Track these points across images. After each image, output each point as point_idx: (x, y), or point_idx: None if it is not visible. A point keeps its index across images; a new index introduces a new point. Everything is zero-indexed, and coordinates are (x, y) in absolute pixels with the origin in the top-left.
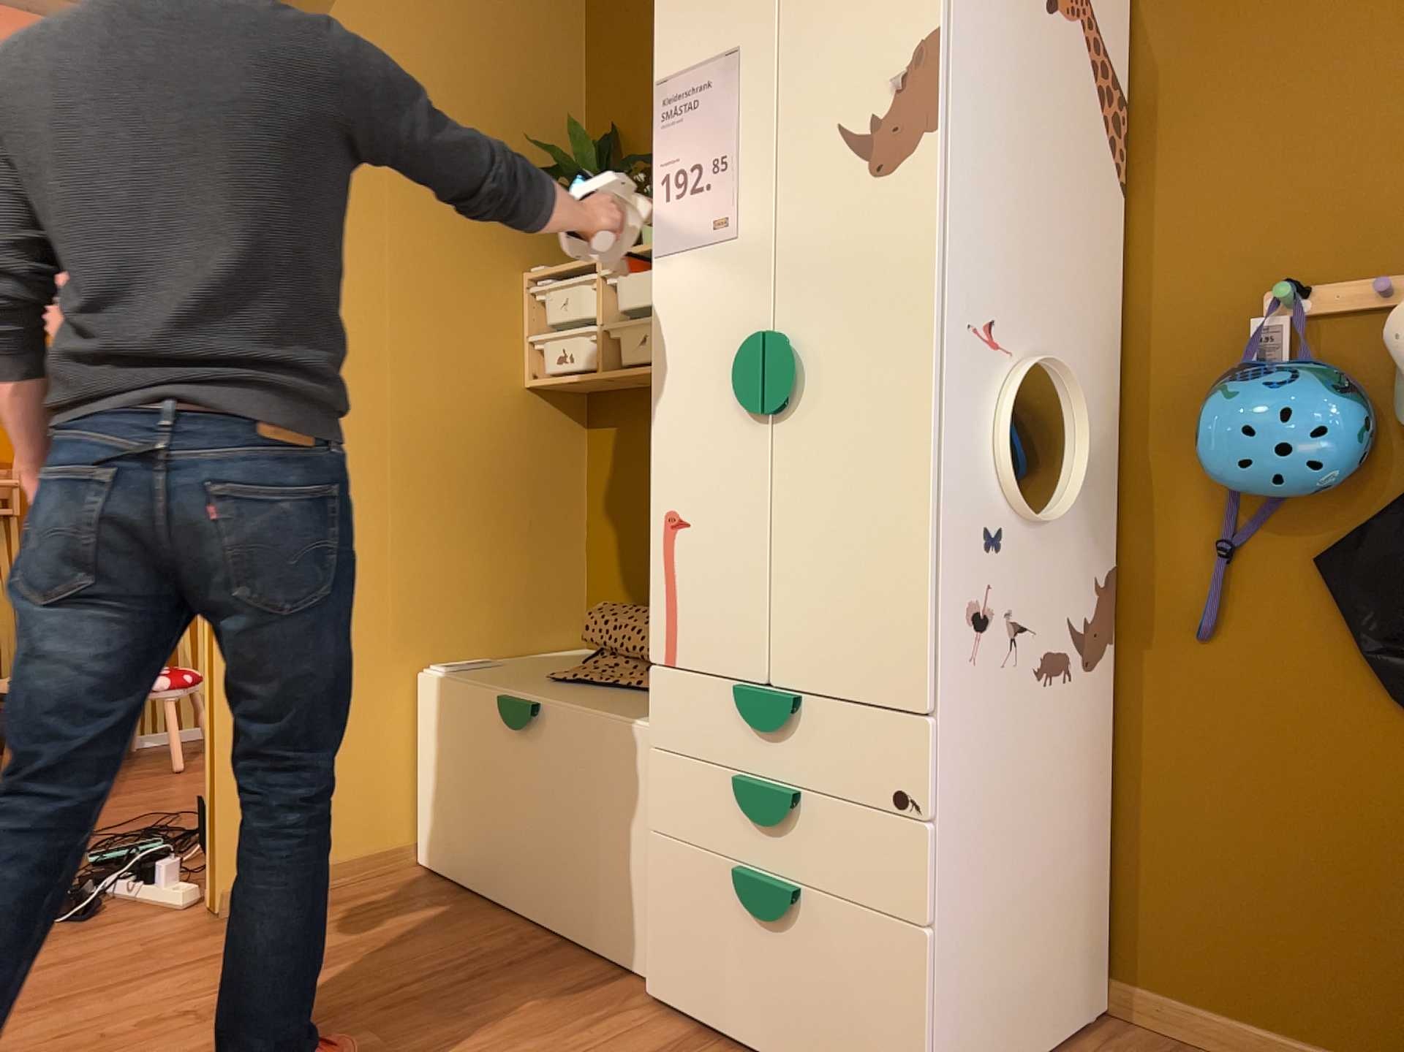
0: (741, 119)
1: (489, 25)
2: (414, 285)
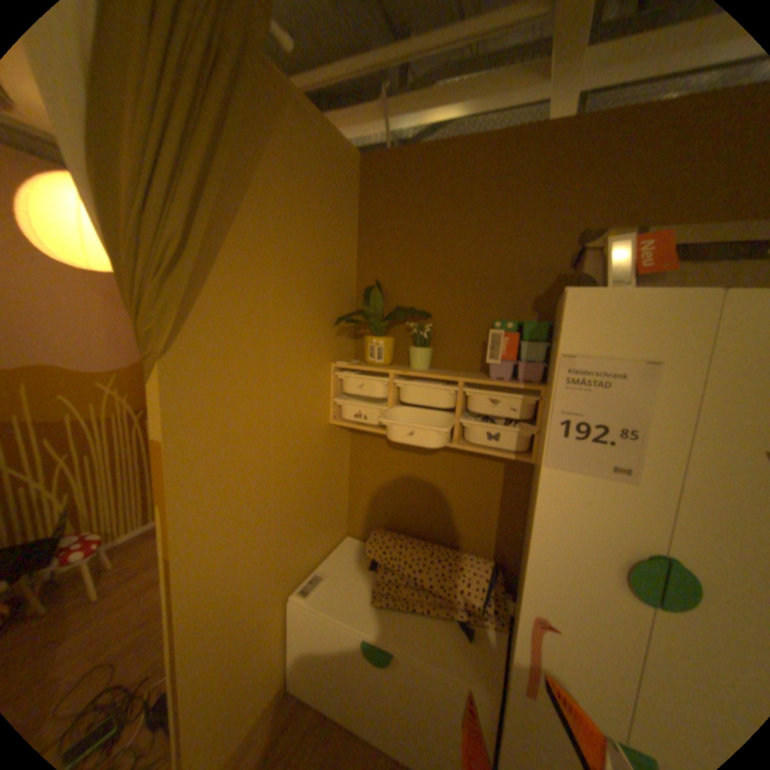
0: (657, 411)
1: (320, 216)
2: (284, 389)
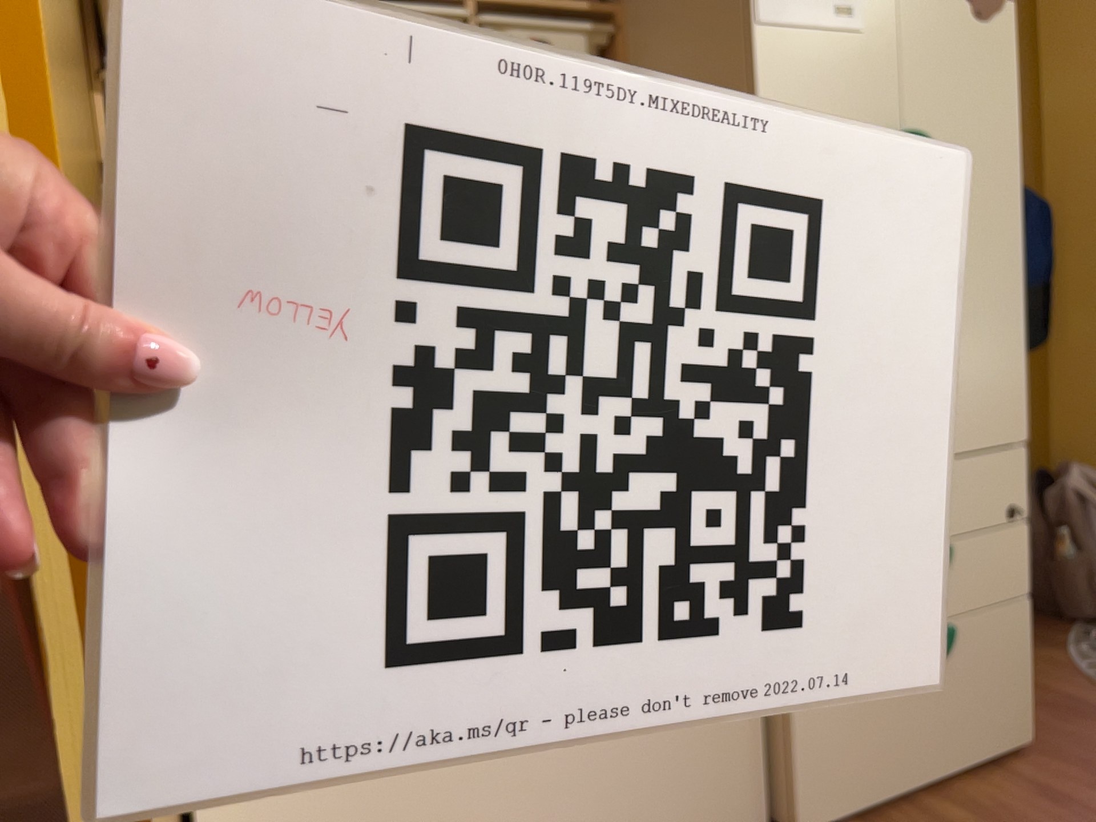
0: None
1: None
2: None
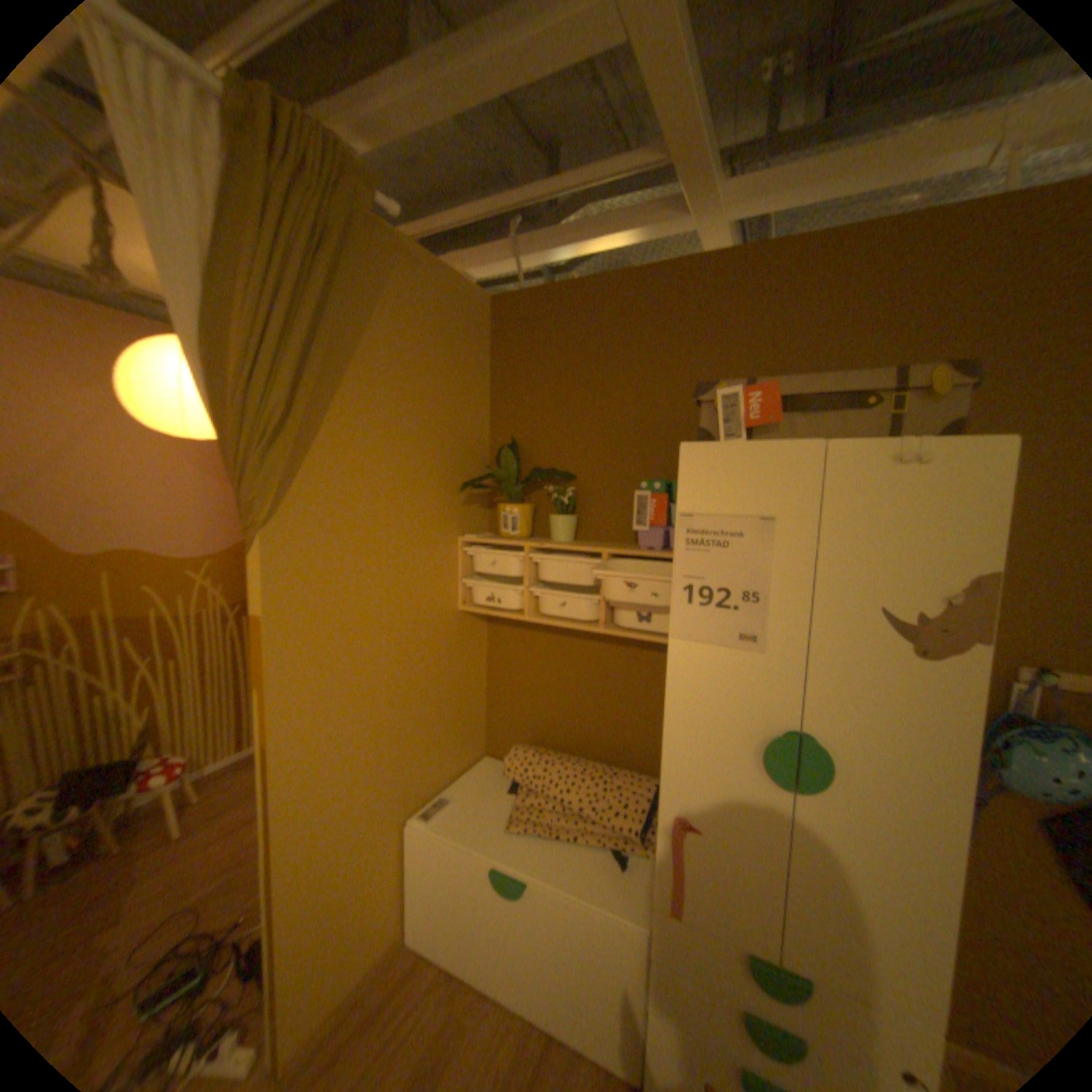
0: (775, 570)
1: (441, 370)
2: (399, 565)
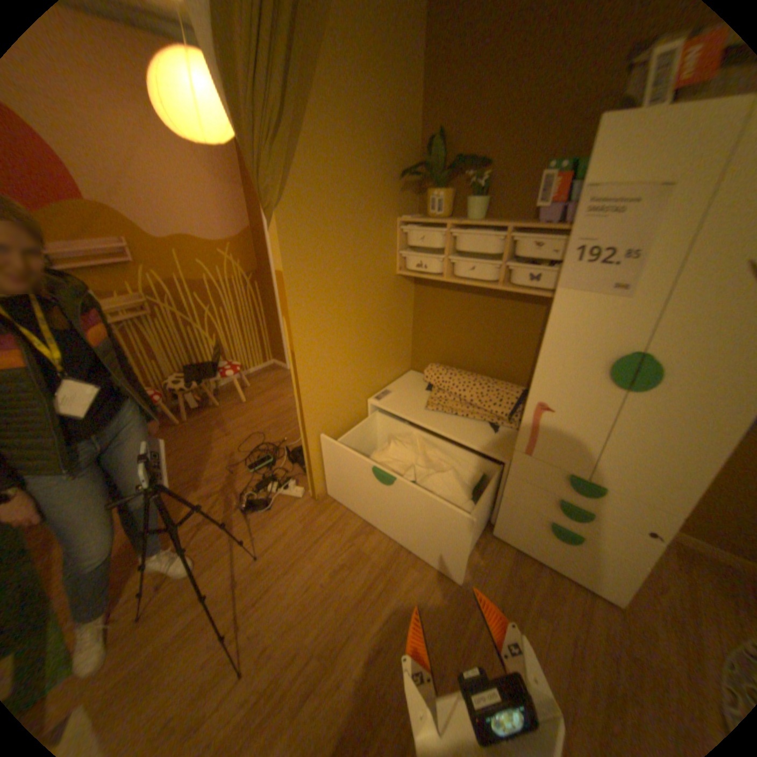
0: (660, 231)
1: (384, 60)
2: (358, 240)
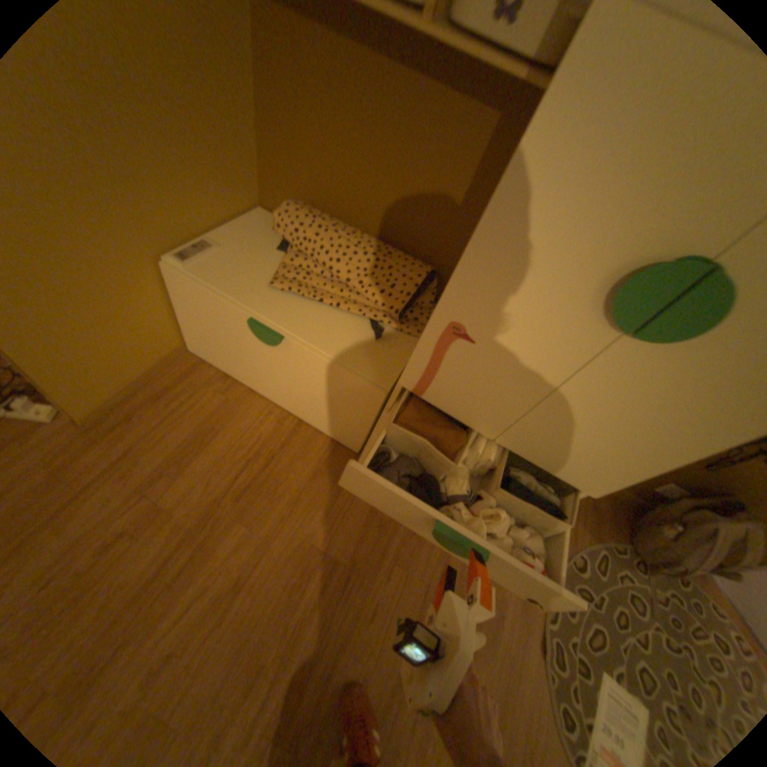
0: None
1: None
2: None
